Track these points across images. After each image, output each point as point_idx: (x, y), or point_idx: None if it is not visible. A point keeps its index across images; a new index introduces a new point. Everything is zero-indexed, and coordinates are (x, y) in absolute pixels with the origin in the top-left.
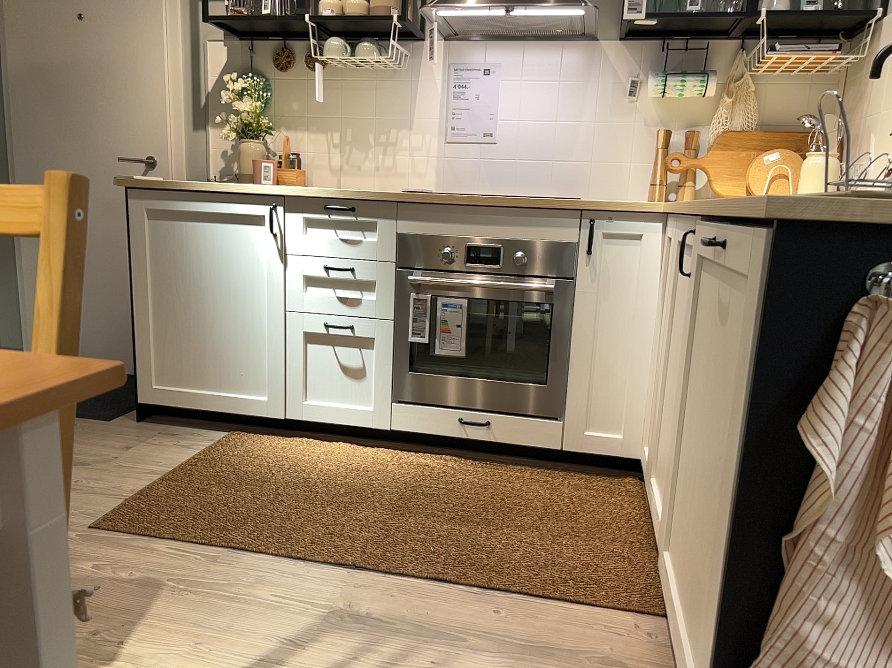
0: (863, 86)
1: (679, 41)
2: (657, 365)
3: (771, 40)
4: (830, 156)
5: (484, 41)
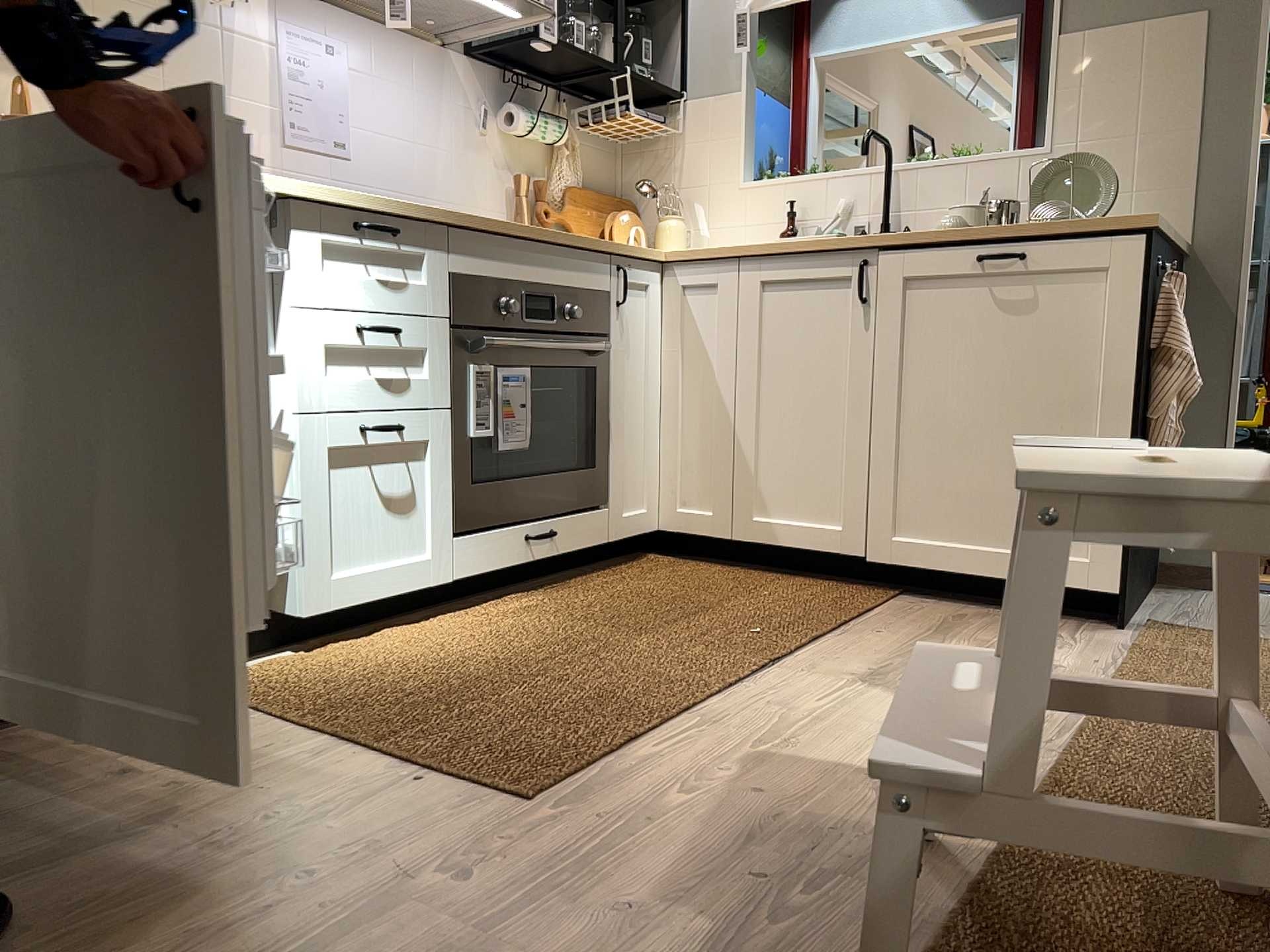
0: (676, 156)
1: (521, 72)
2: (689, 416)
3: (585, 94)
4: (679, 217)
5: (327, 1)
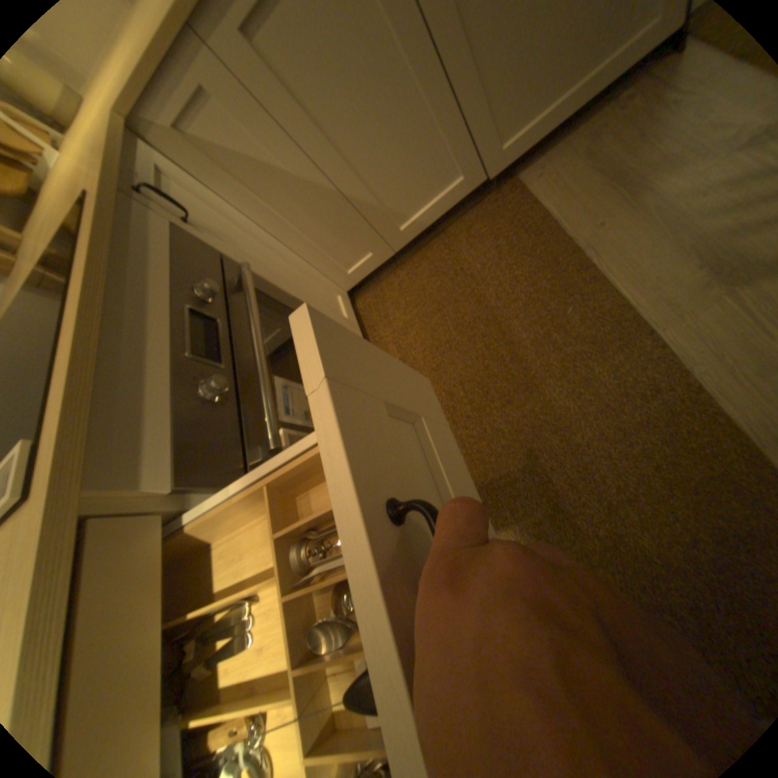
0: None
1: None
2: (302, 225)
3: None
4: None
5: None
